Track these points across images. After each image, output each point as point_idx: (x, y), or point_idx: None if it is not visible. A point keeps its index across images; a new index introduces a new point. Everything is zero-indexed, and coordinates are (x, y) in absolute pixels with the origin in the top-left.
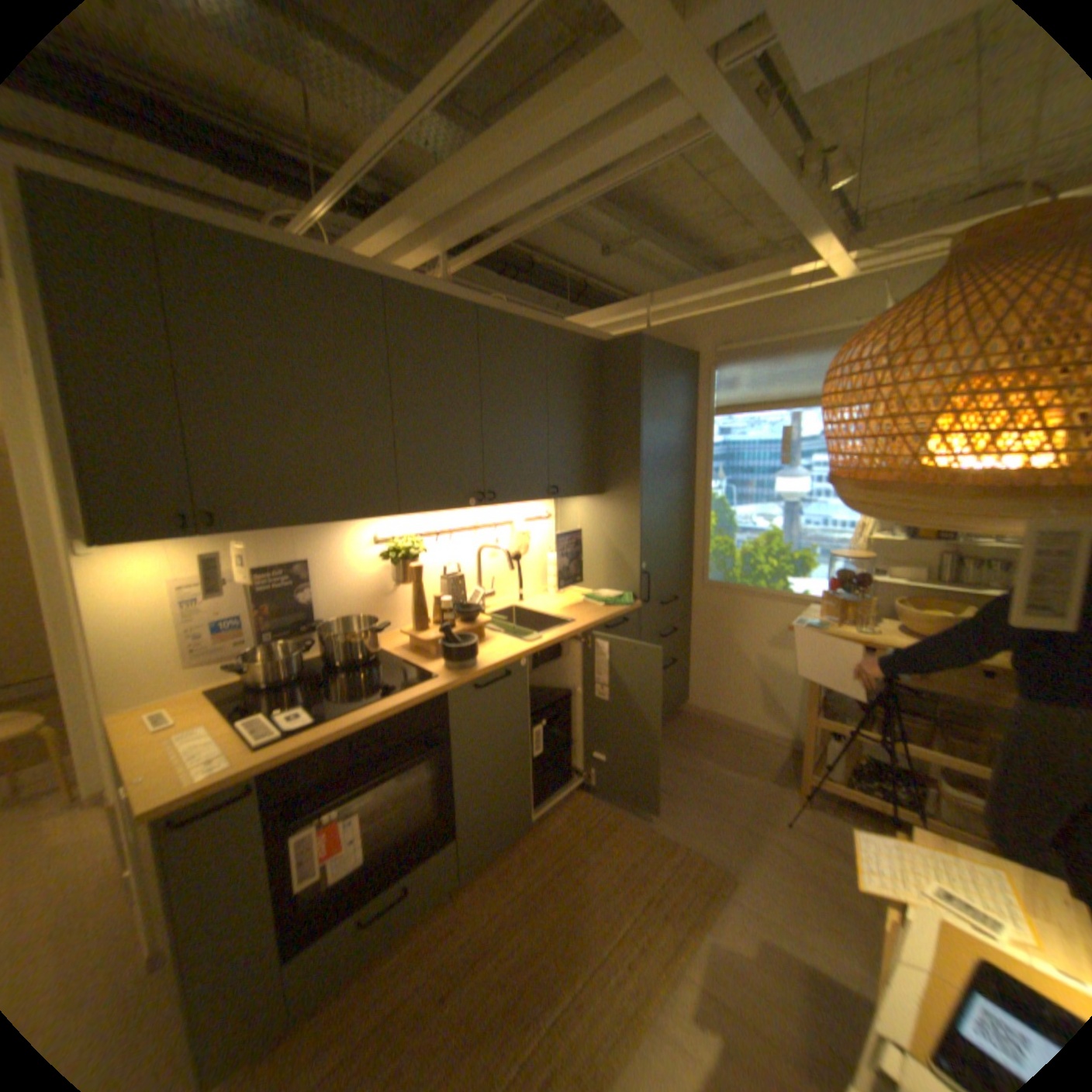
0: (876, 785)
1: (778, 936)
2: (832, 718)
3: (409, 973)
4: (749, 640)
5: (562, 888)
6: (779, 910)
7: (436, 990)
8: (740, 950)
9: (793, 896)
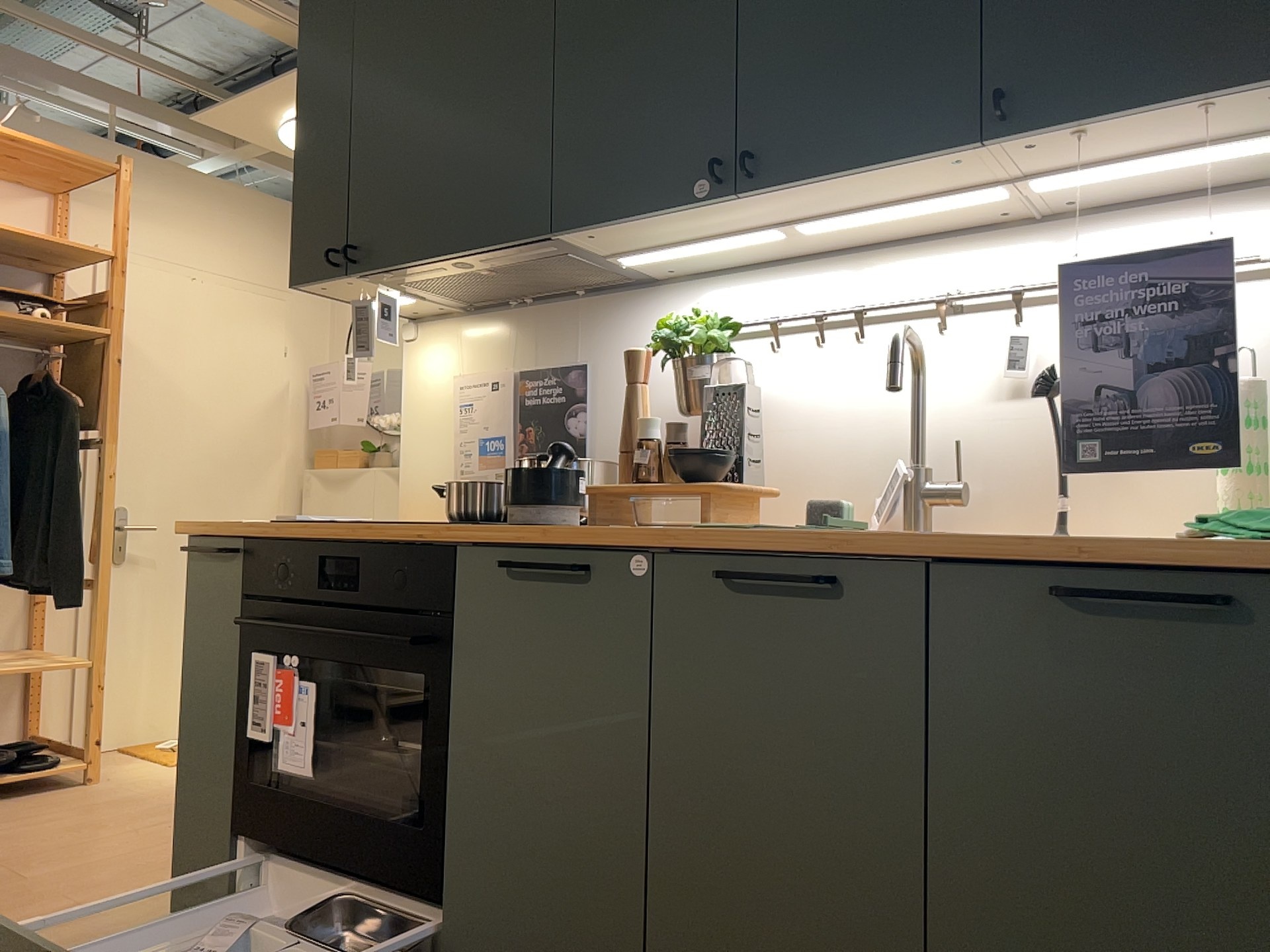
0: None
1: None
2: None
3: None
4: None
5: None
6: None
7: None
8: None
9: None
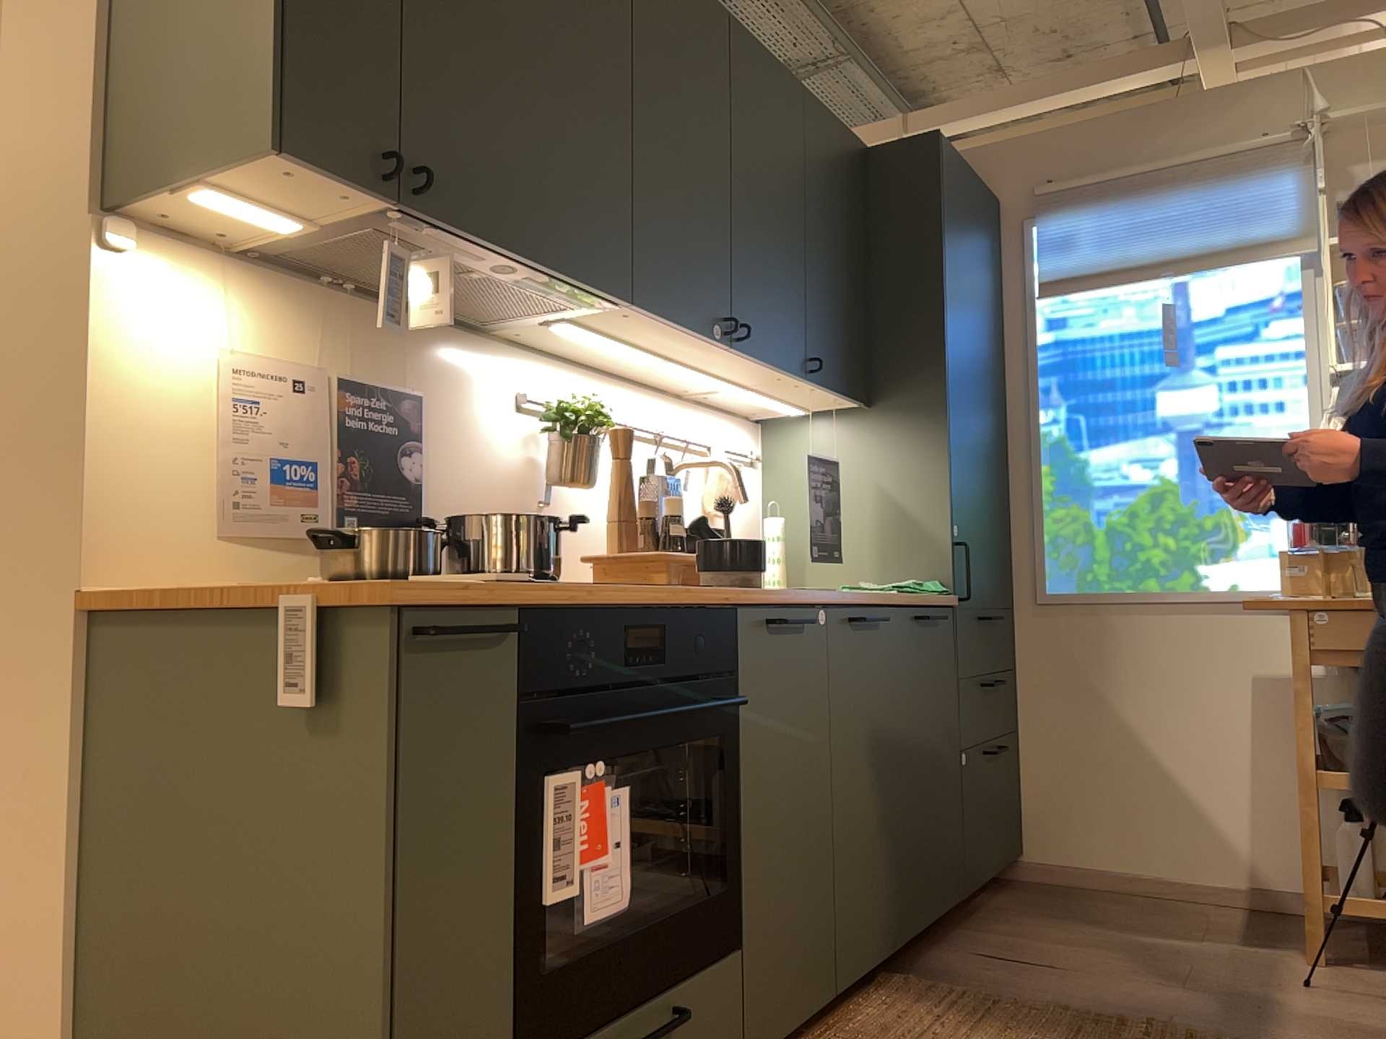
0: None
1: None
2: (1337, 769)
3: None
4: (1136, 696)
5: None
6: None
7: None
8: None
9: None
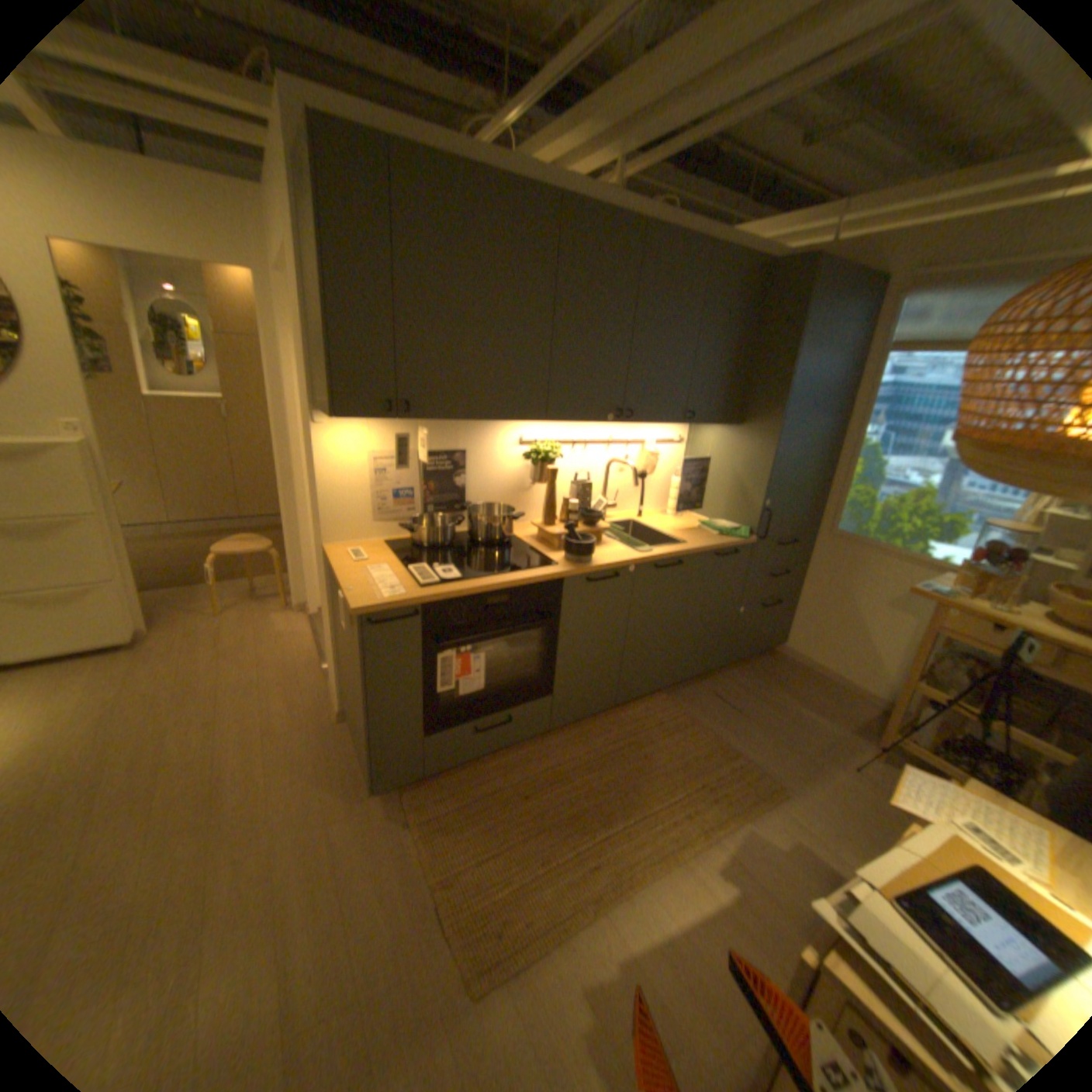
0: (965, 759)
1: (814, 844)
2: (935, 686)
3: (505, 774)
4: (866, 596)
5: (631, 756)
6: (823, 827)
7: (523, 790)
8: (776, 842)
9: (840, 821)
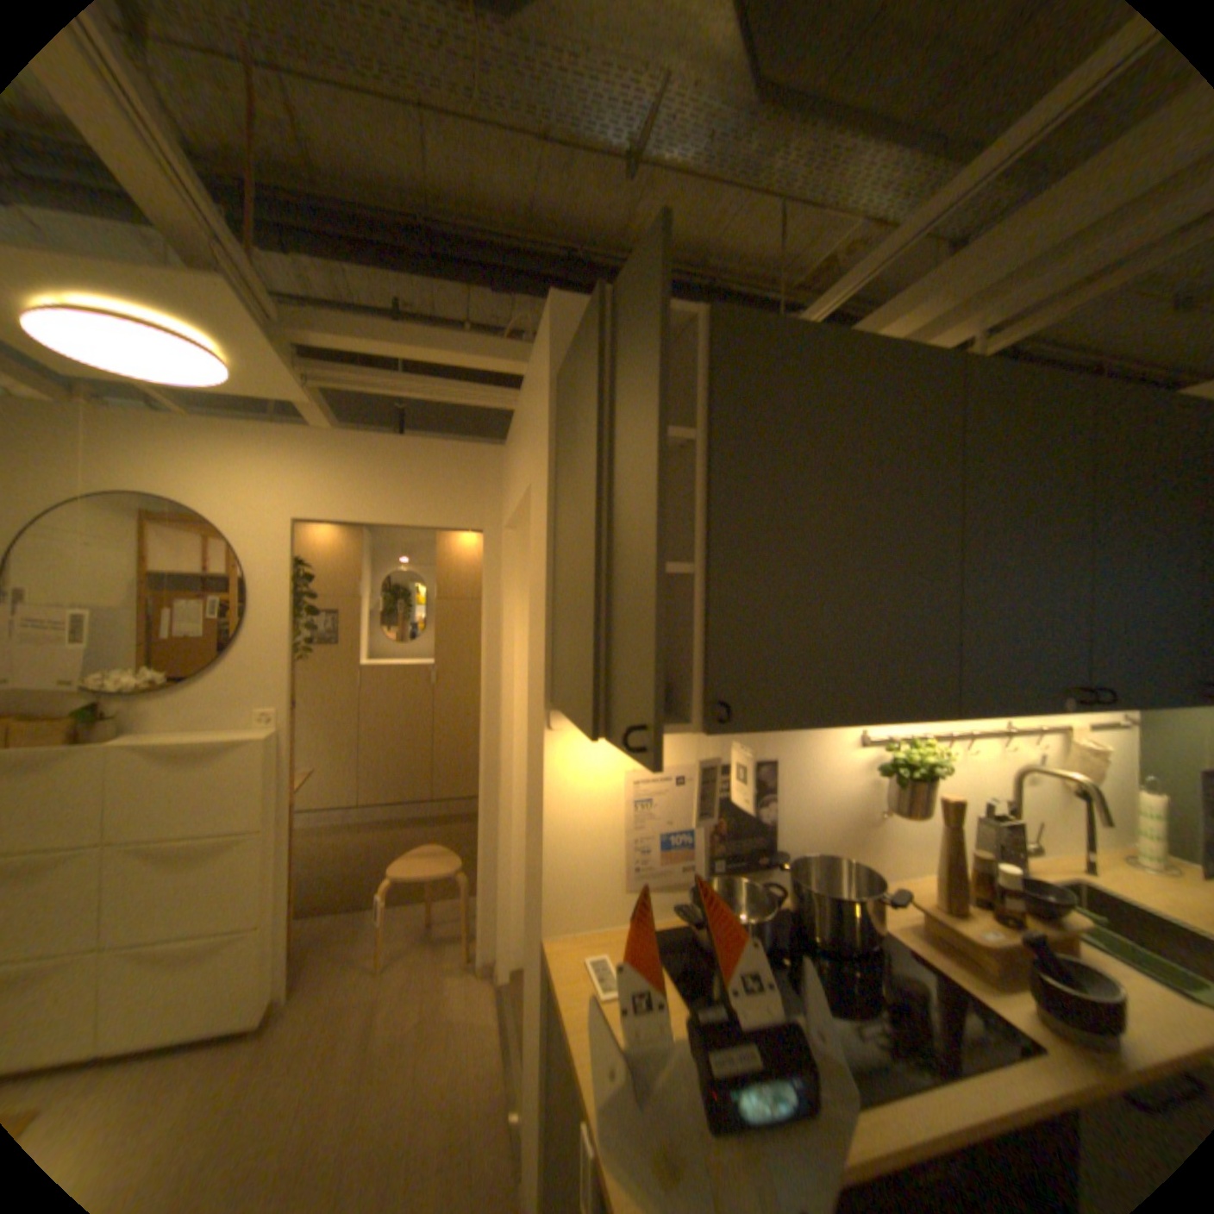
0: None
1: None
2: None
3: None
4: None
5: None
6: None
7: None
8: None
9: None
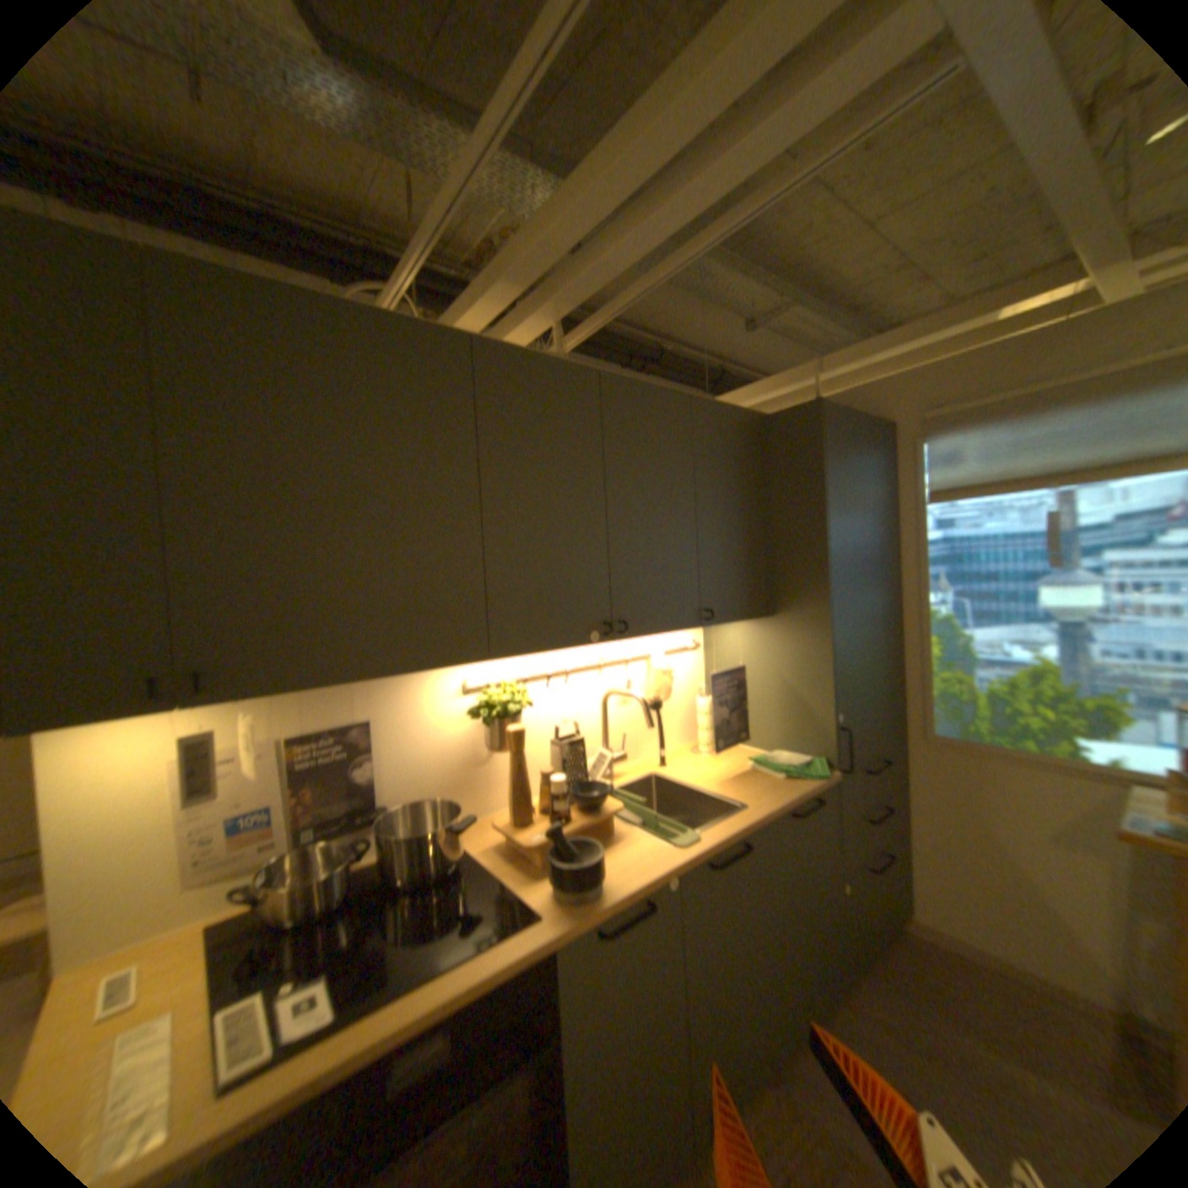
0: None
1: None
2: None
3: None
4: (1013, 831)
5: None
6: None
7: None
8: None
9: None
